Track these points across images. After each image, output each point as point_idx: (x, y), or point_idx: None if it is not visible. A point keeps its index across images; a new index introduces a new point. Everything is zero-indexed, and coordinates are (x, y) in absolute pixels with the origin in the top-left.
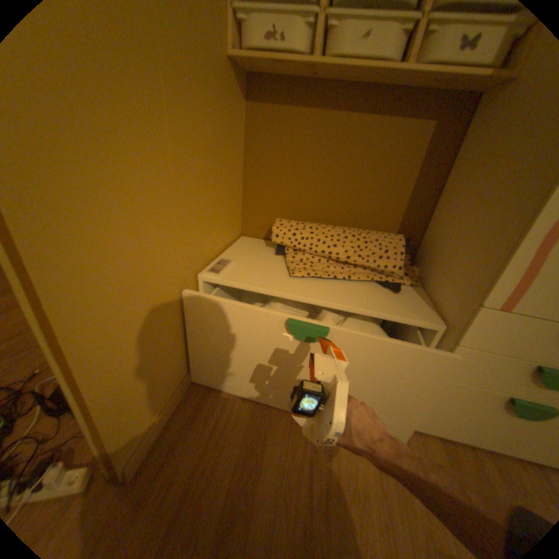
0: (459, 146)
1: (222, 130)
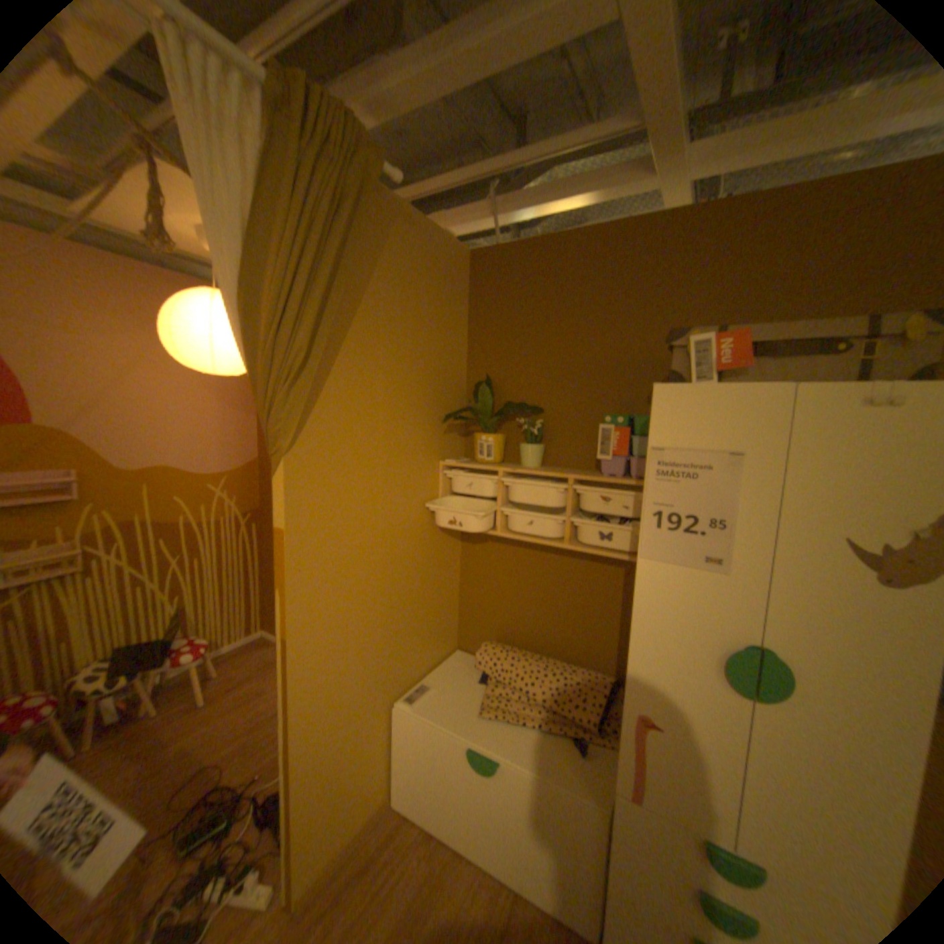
0: None
1: (432, 573)
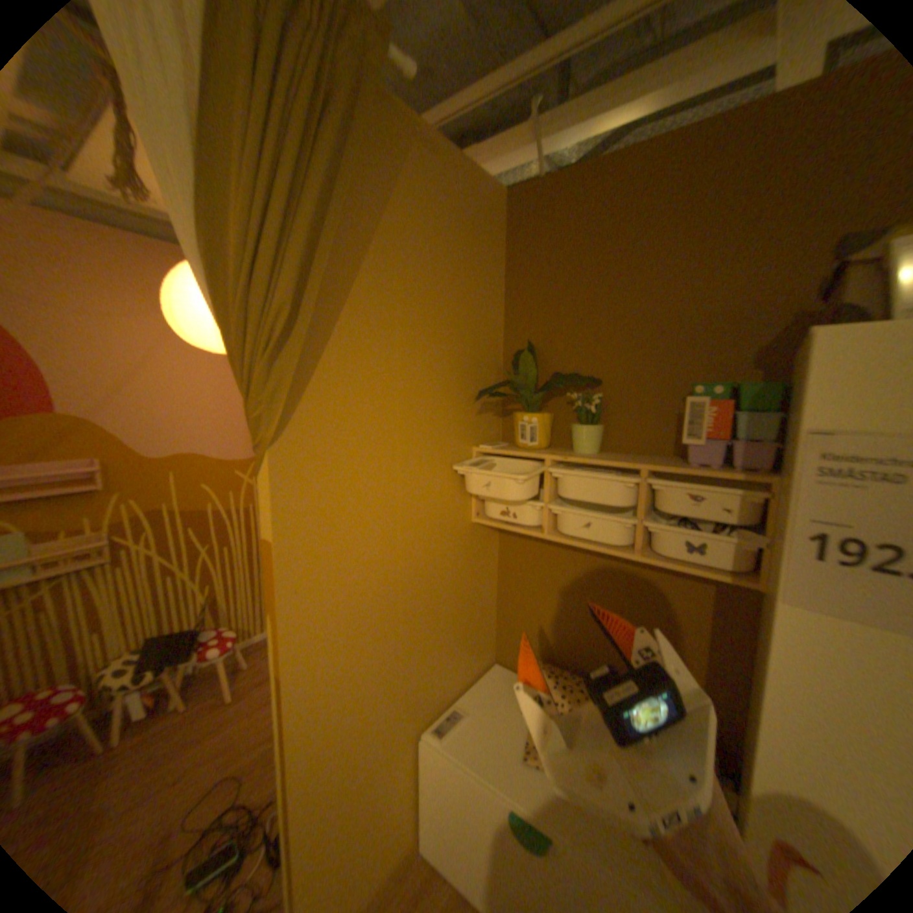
0: (760, 622)
1: (465, 578)
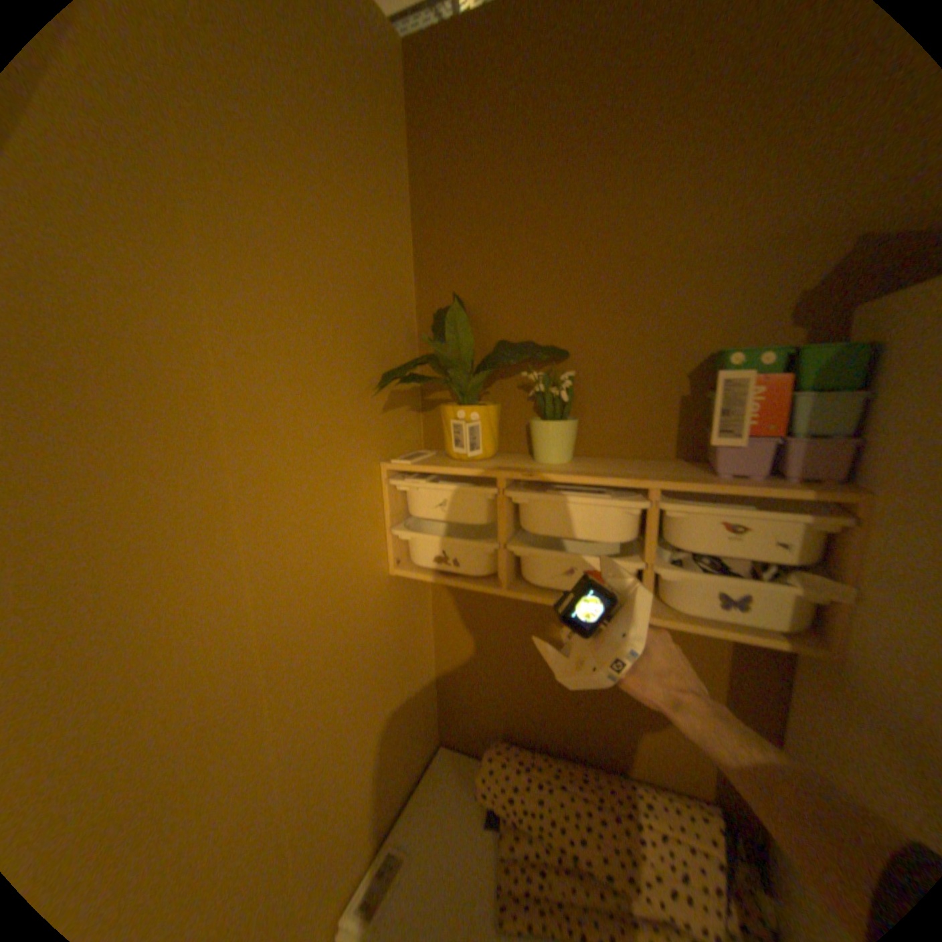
0: (794, 676)
1: (387, 659)
